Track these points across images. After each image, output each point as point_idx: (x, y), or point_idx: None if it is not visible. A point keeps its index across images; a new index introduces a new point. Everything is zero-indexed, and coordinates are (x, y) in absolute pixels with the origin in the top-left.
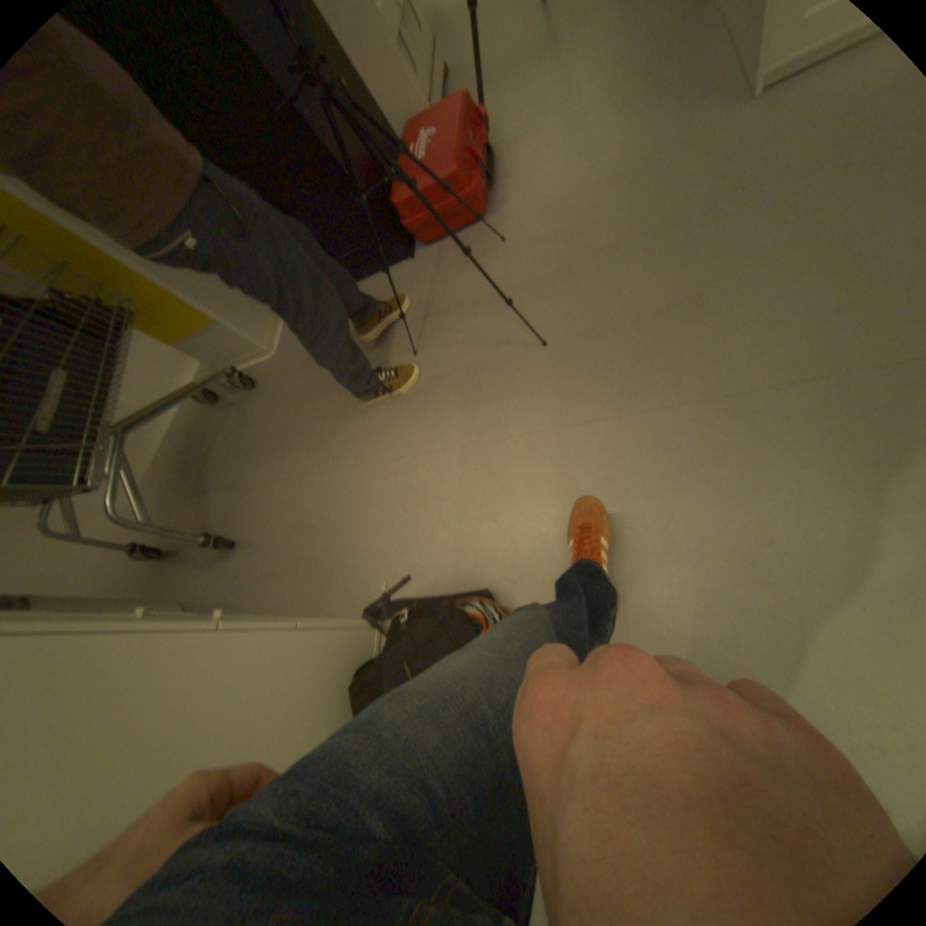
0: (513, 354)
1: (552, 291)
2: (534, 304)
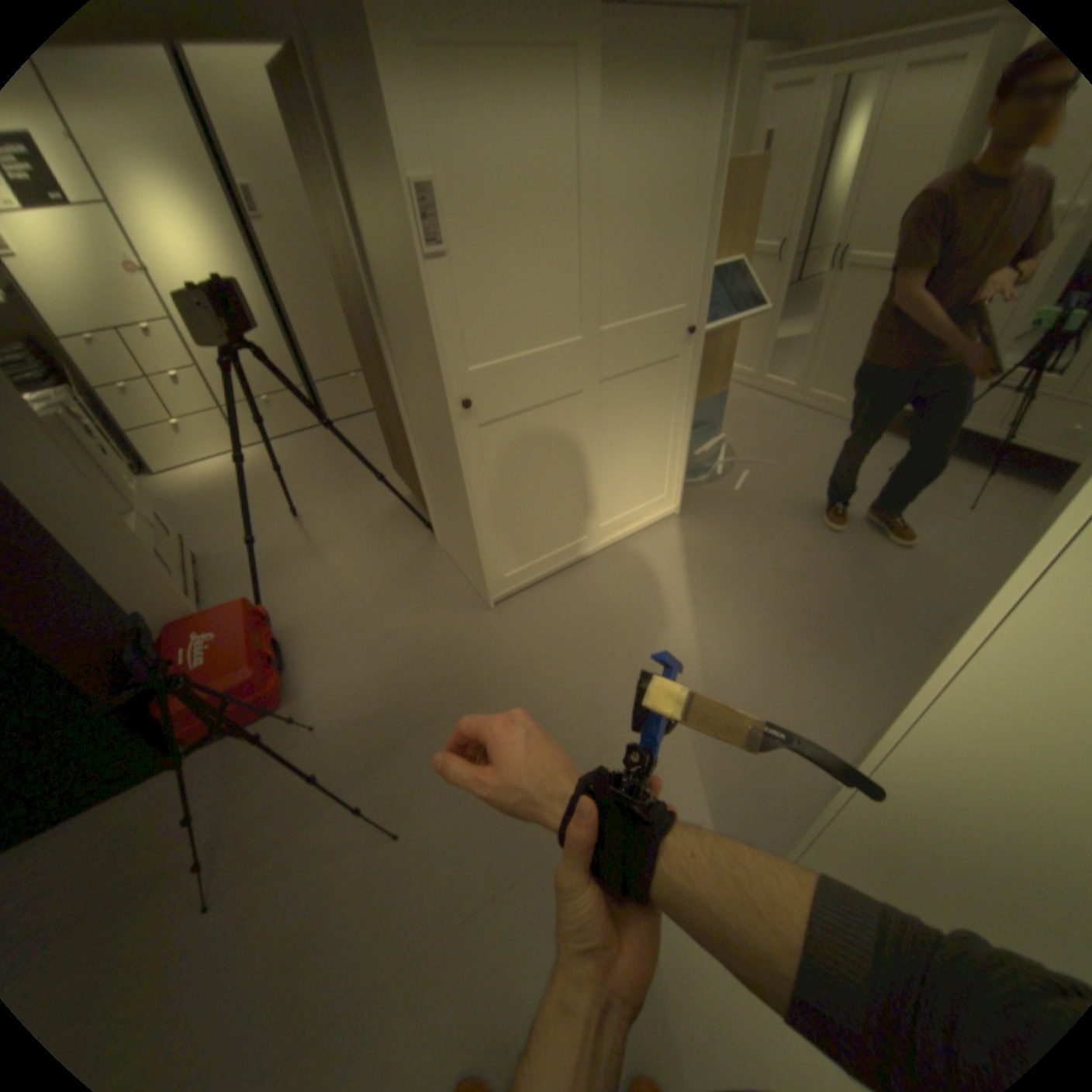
0: (356, 868)
1: (382, 781)
2: (365, 799)
